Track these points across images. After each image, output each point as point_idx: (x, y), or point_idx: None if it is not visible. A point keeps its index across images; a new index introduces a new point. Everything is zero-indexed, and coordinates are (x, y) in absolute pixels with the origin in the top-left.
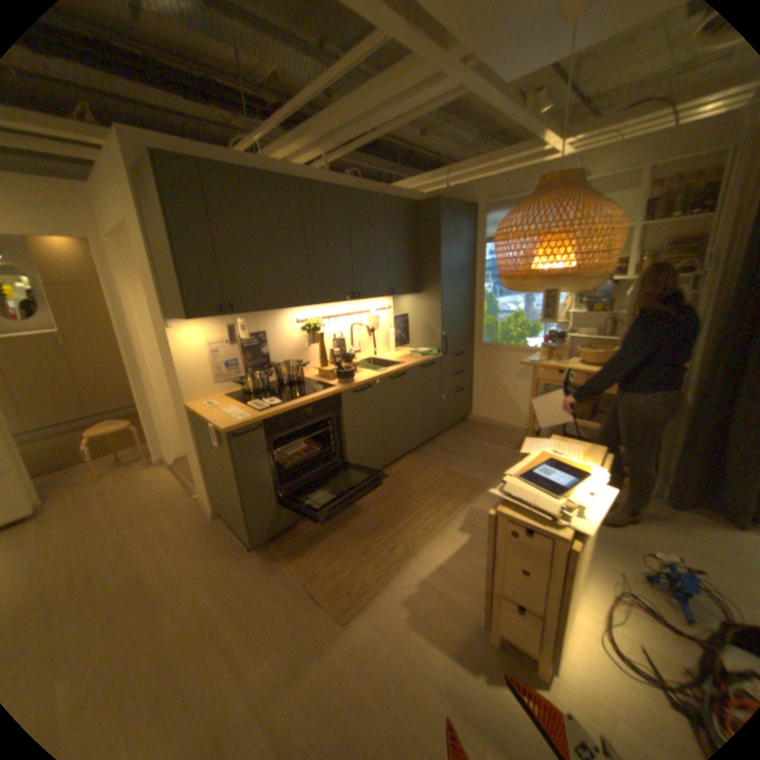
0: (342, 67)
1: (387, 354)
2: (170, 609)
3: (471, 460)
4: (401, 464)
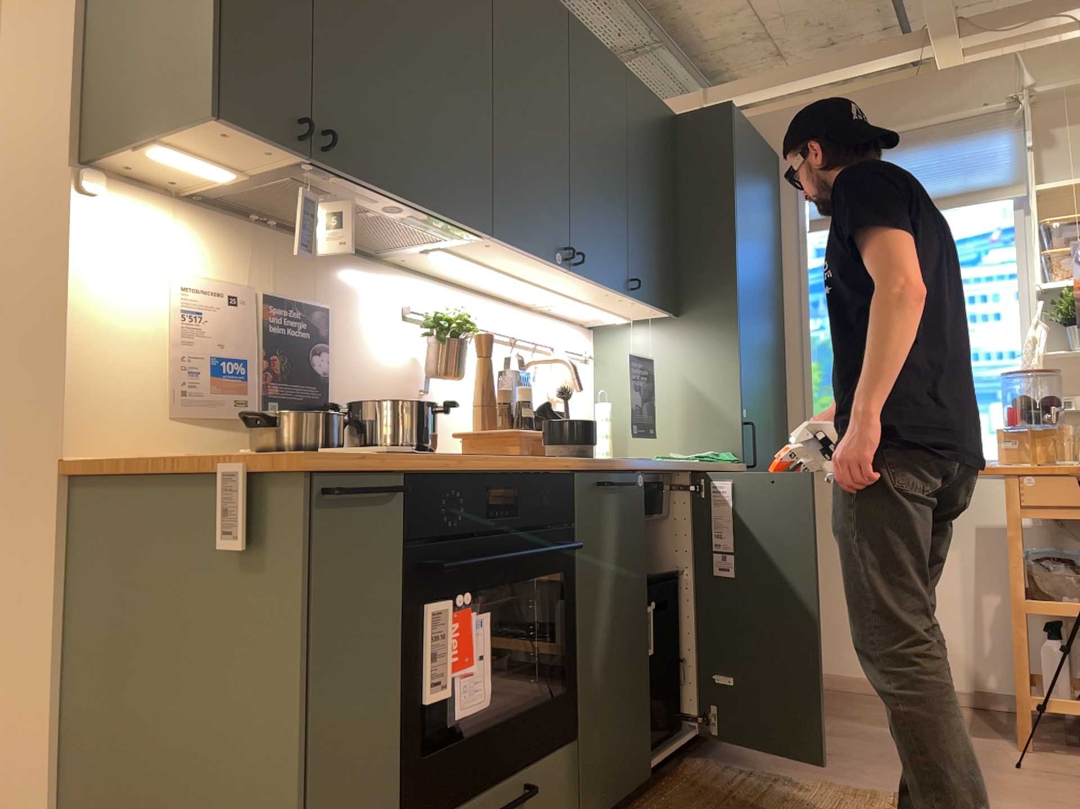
0: None
1: None
2: None
3: (881, 762)
4: (684, 779)
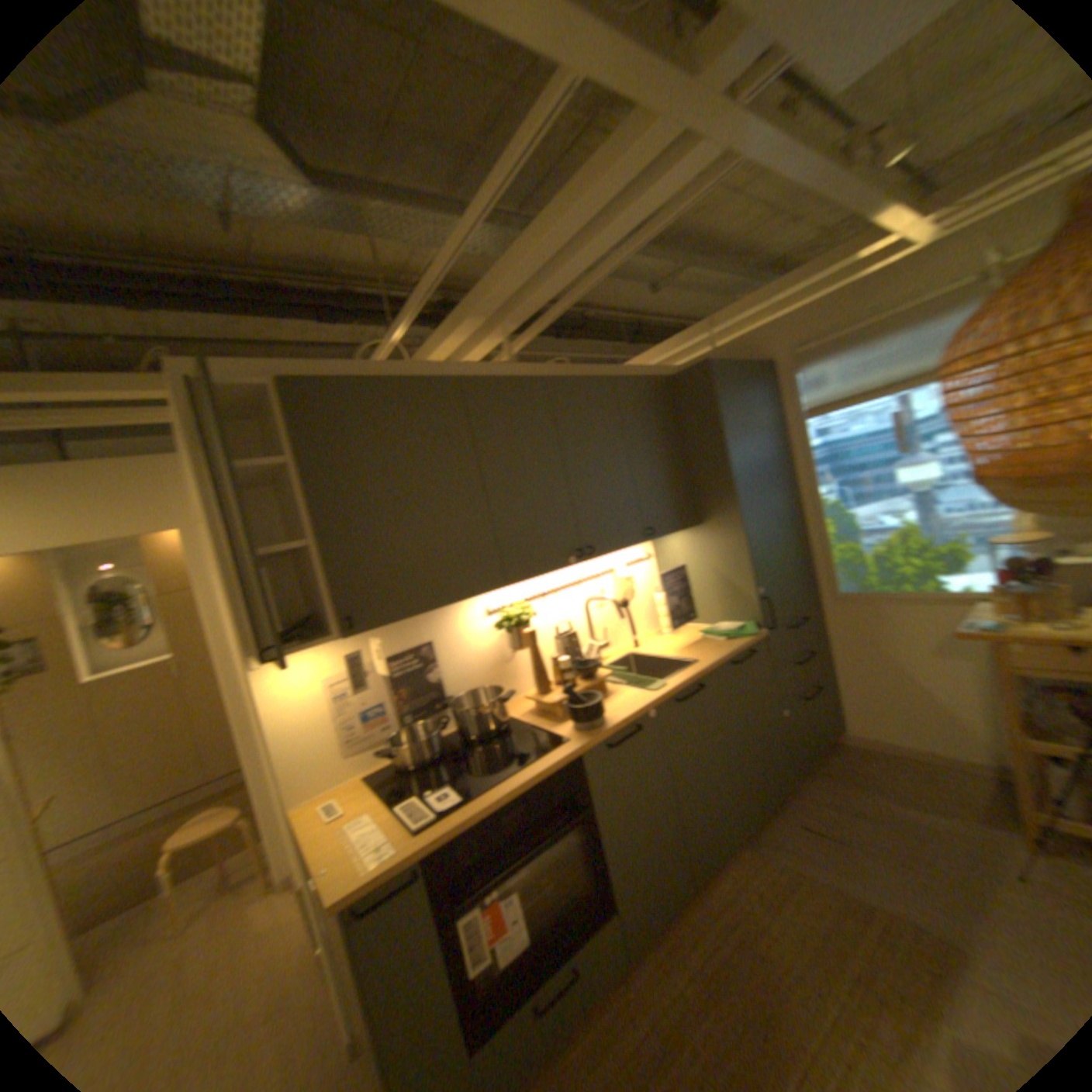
0: (504, 169)
1: (660, 641)
2: None
3: (893, 862)
4: (731, 876)
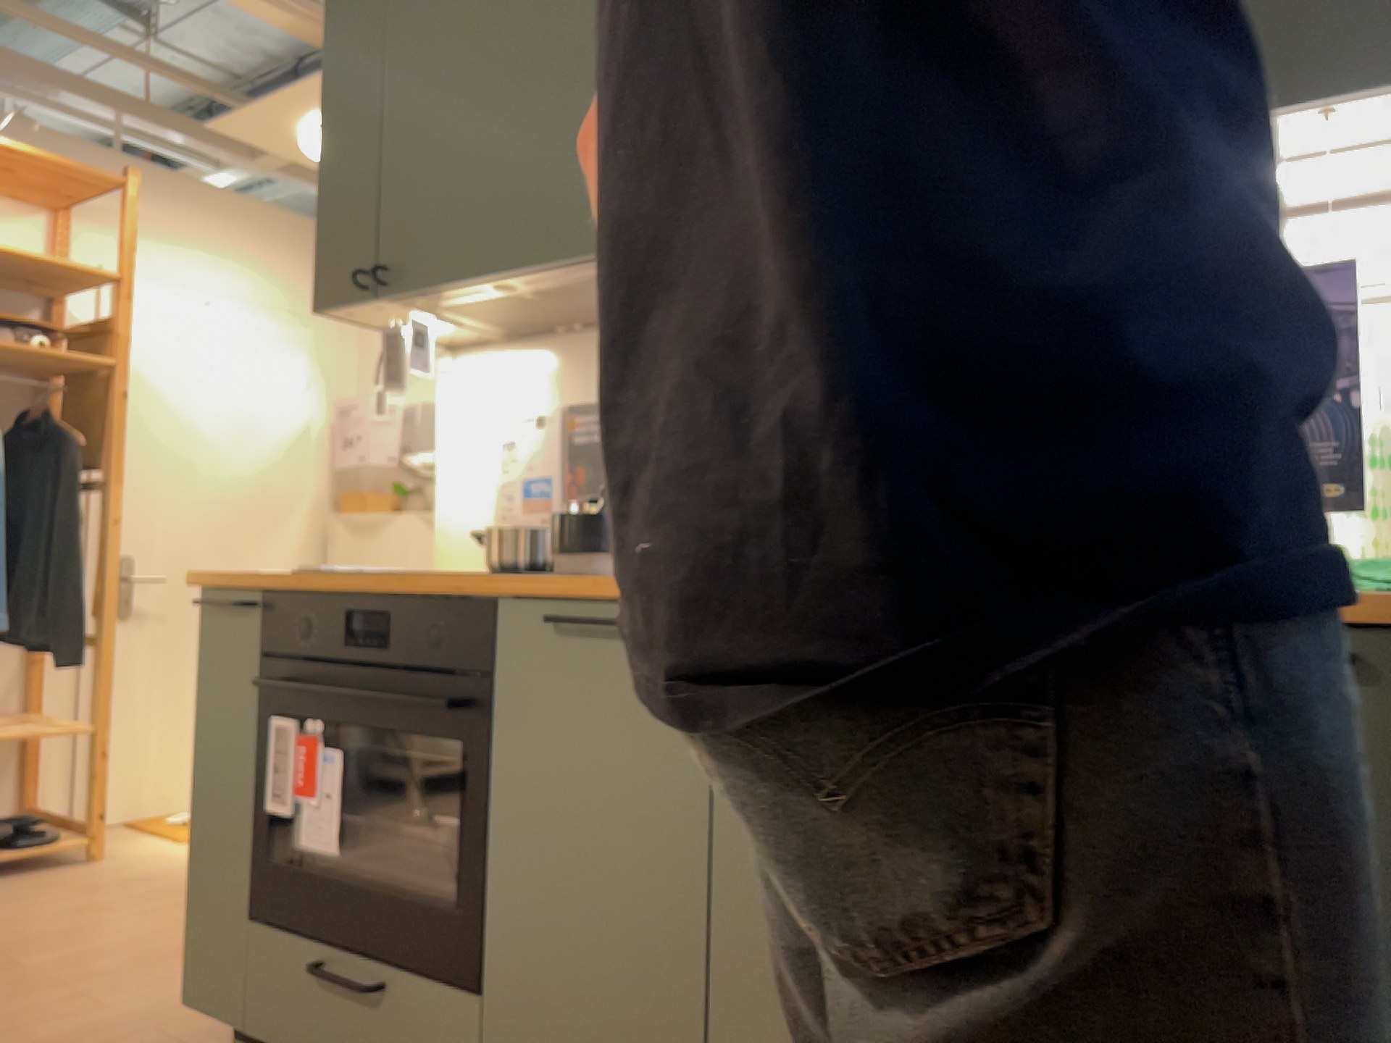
0: None
1: None
2: (85, 997)
3: None
4: None
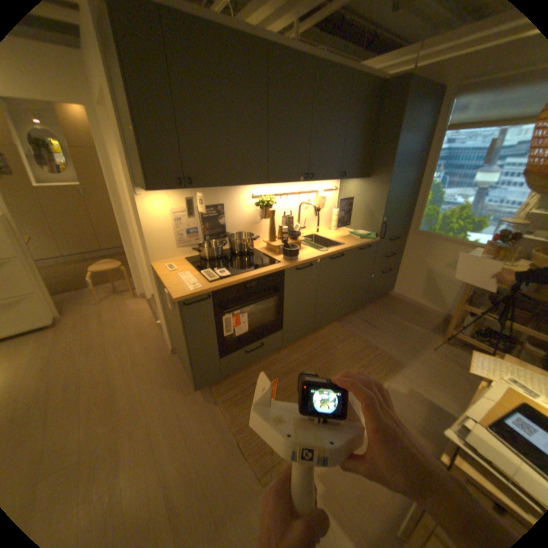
0: None
1: (328, 232)
2: (130, 431)
3: (390, 336)
4: (327, 329)
